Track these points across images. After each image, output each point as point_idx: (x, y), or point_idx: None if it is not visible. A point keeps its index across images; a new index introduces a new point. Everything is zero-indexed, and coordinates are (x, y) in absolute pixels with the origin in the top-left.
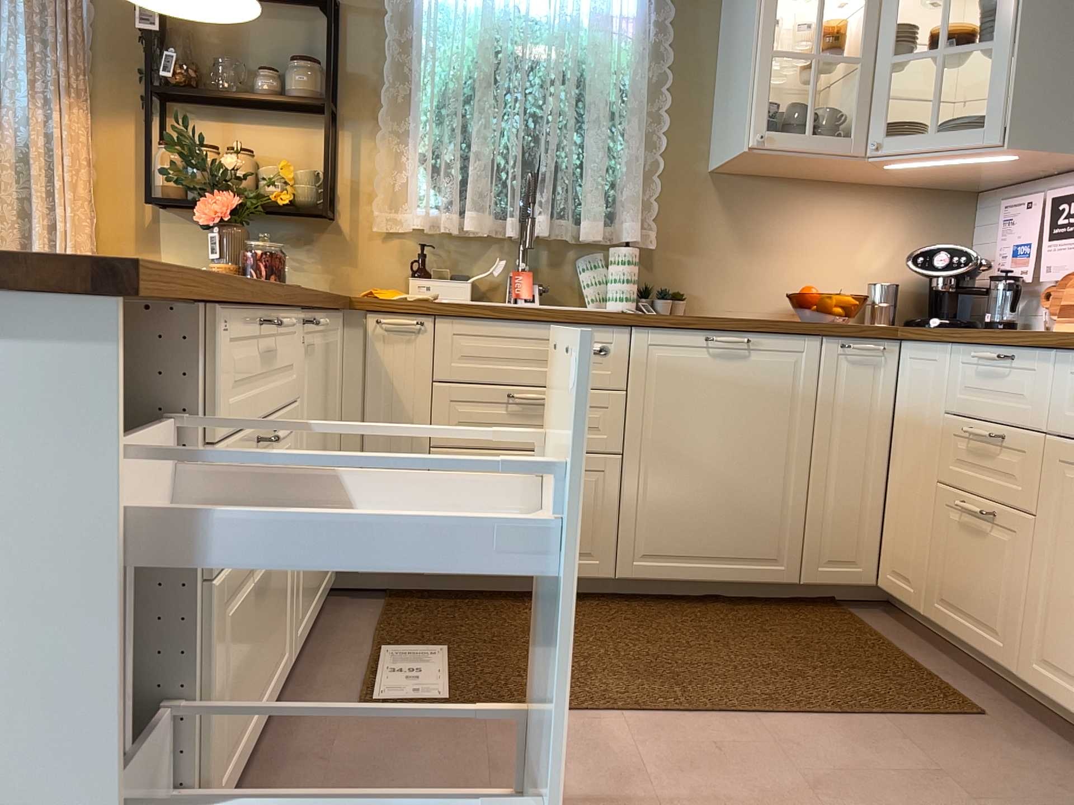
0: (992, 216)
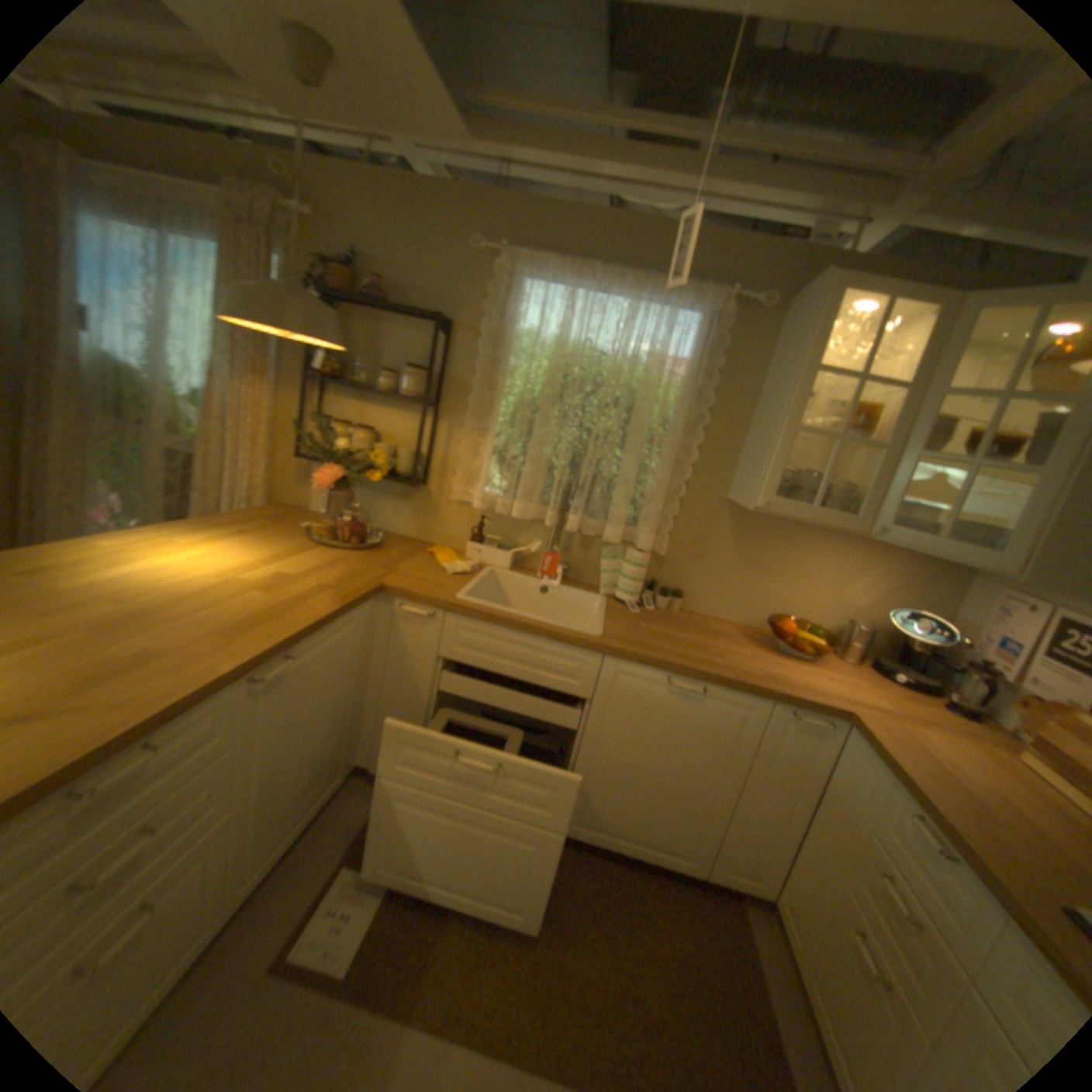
0: (990, 589)
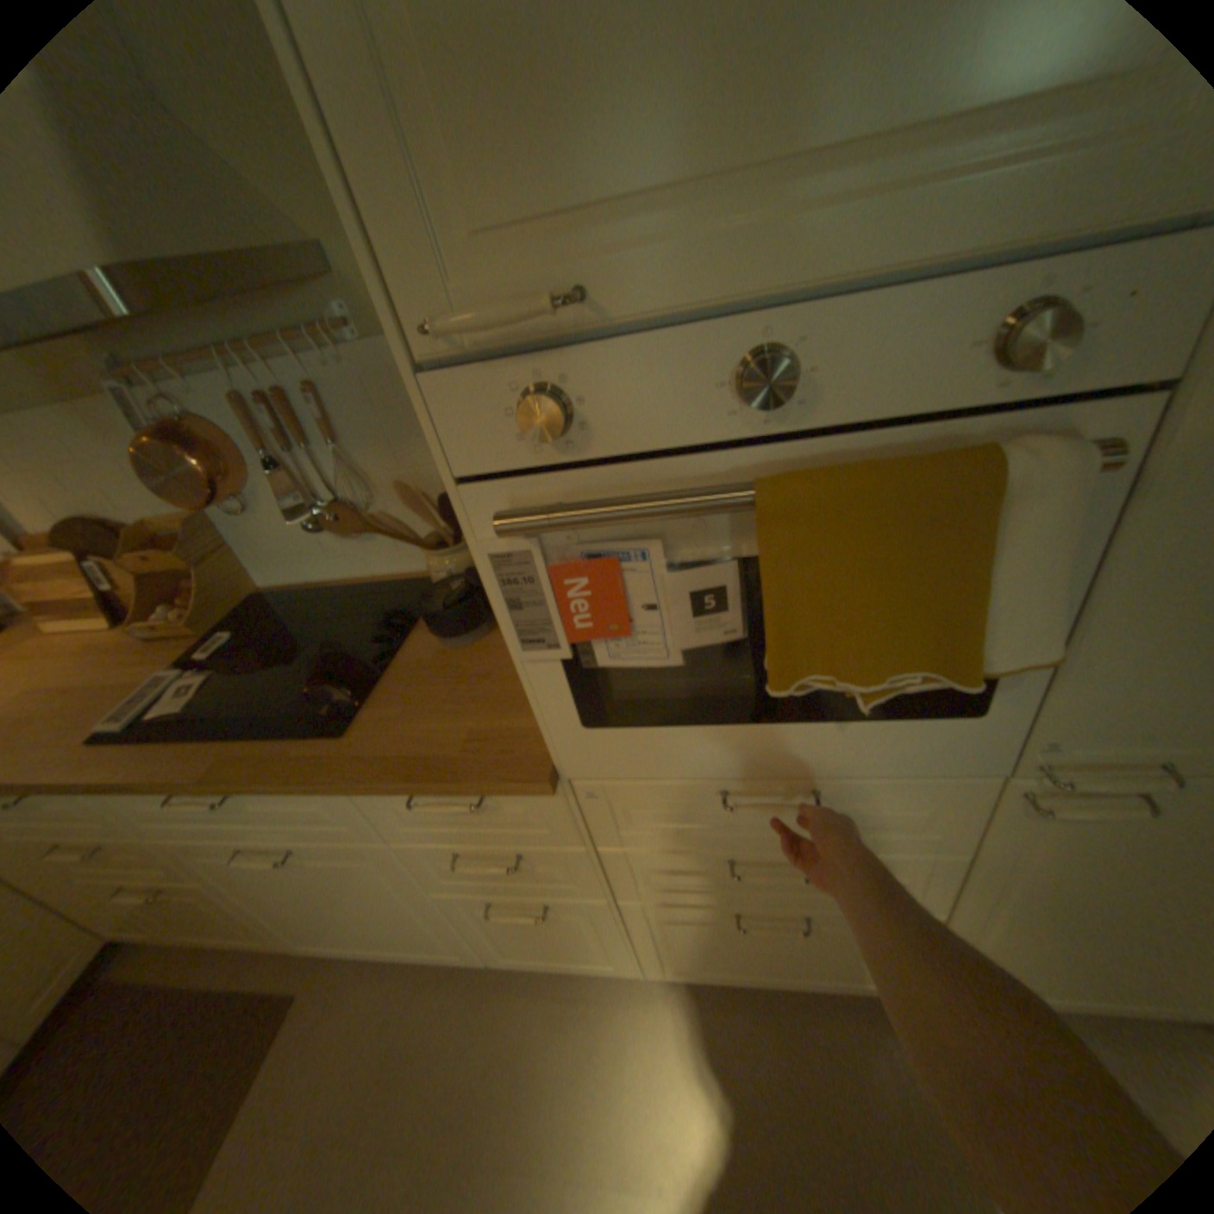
0: None
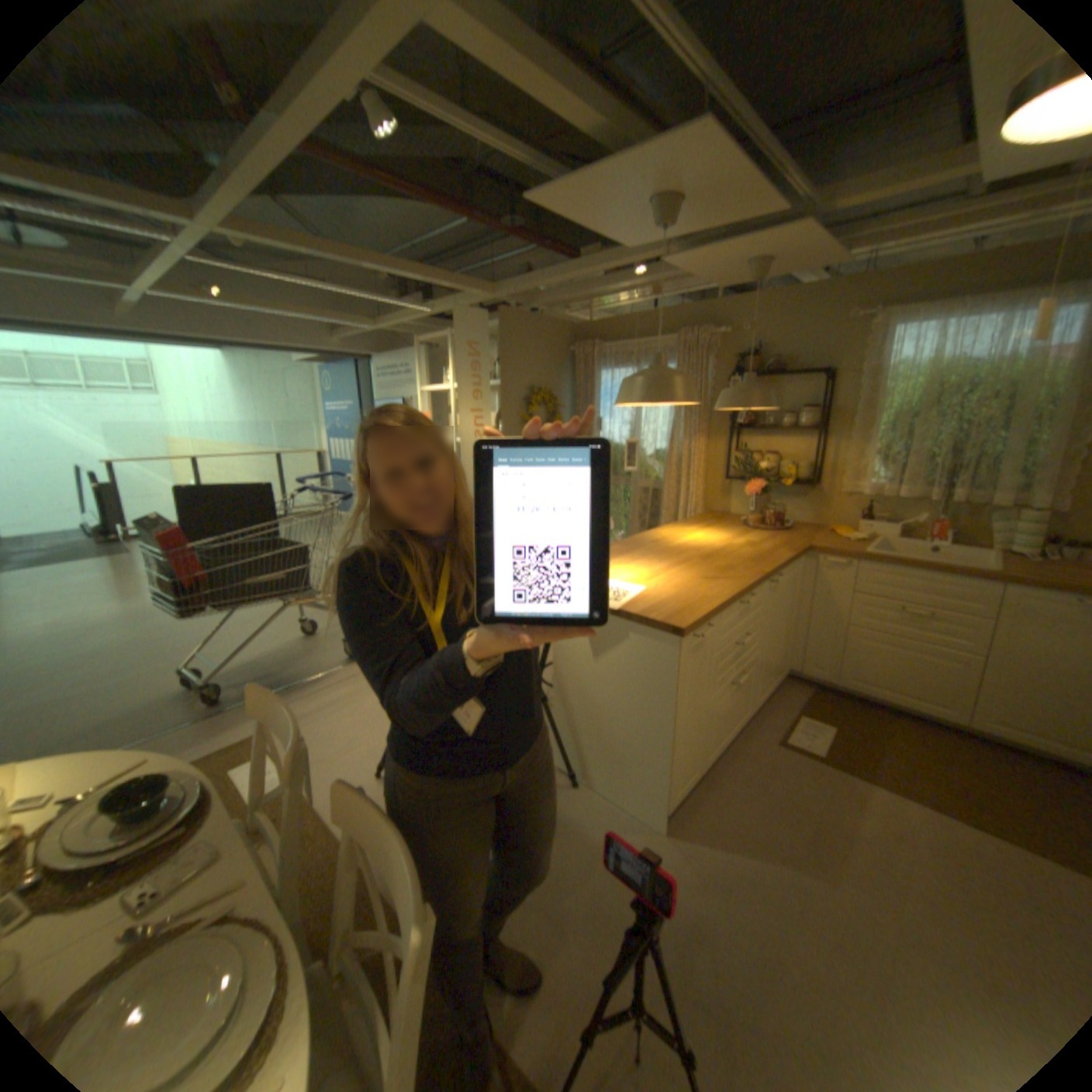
0: None
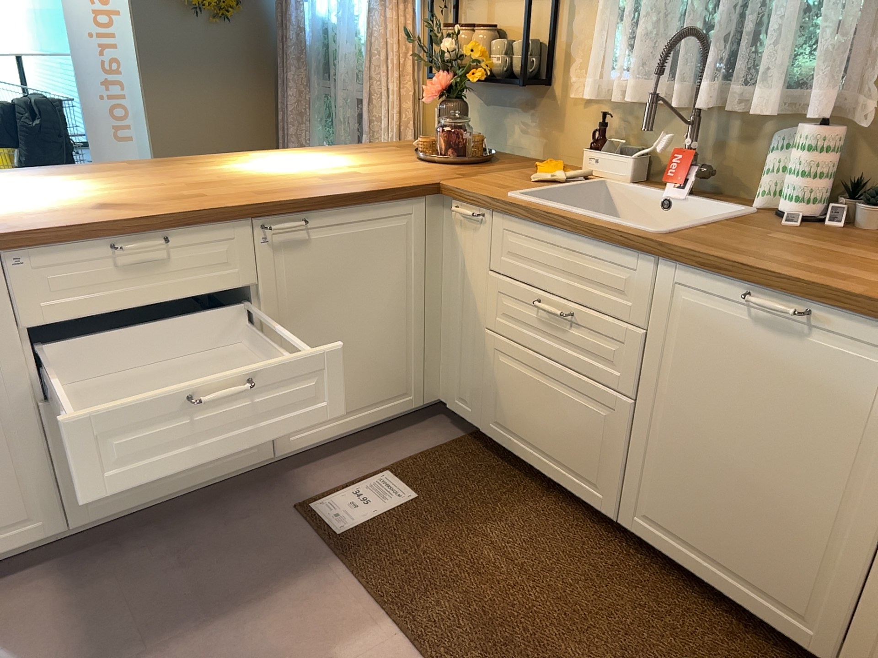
0: None
